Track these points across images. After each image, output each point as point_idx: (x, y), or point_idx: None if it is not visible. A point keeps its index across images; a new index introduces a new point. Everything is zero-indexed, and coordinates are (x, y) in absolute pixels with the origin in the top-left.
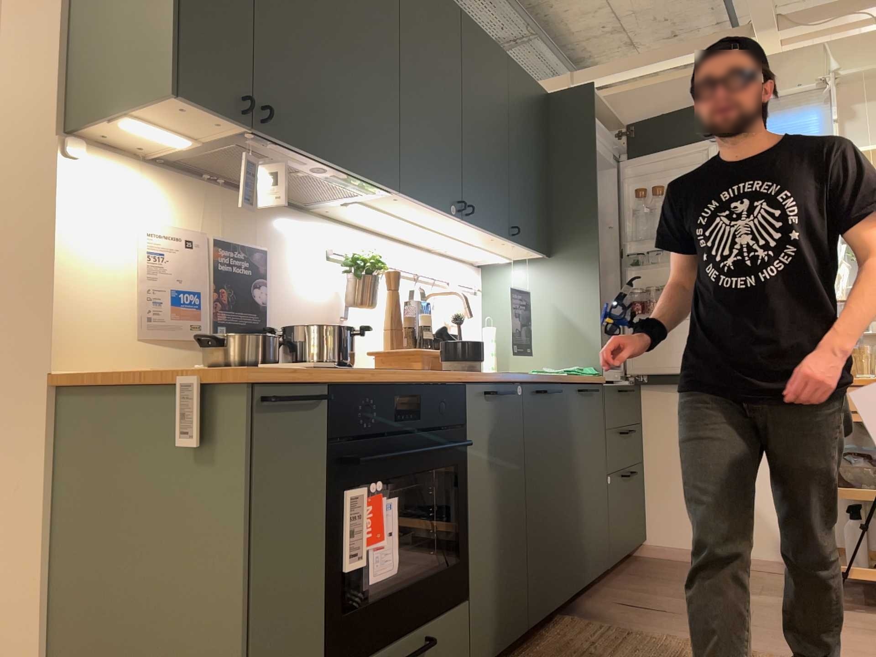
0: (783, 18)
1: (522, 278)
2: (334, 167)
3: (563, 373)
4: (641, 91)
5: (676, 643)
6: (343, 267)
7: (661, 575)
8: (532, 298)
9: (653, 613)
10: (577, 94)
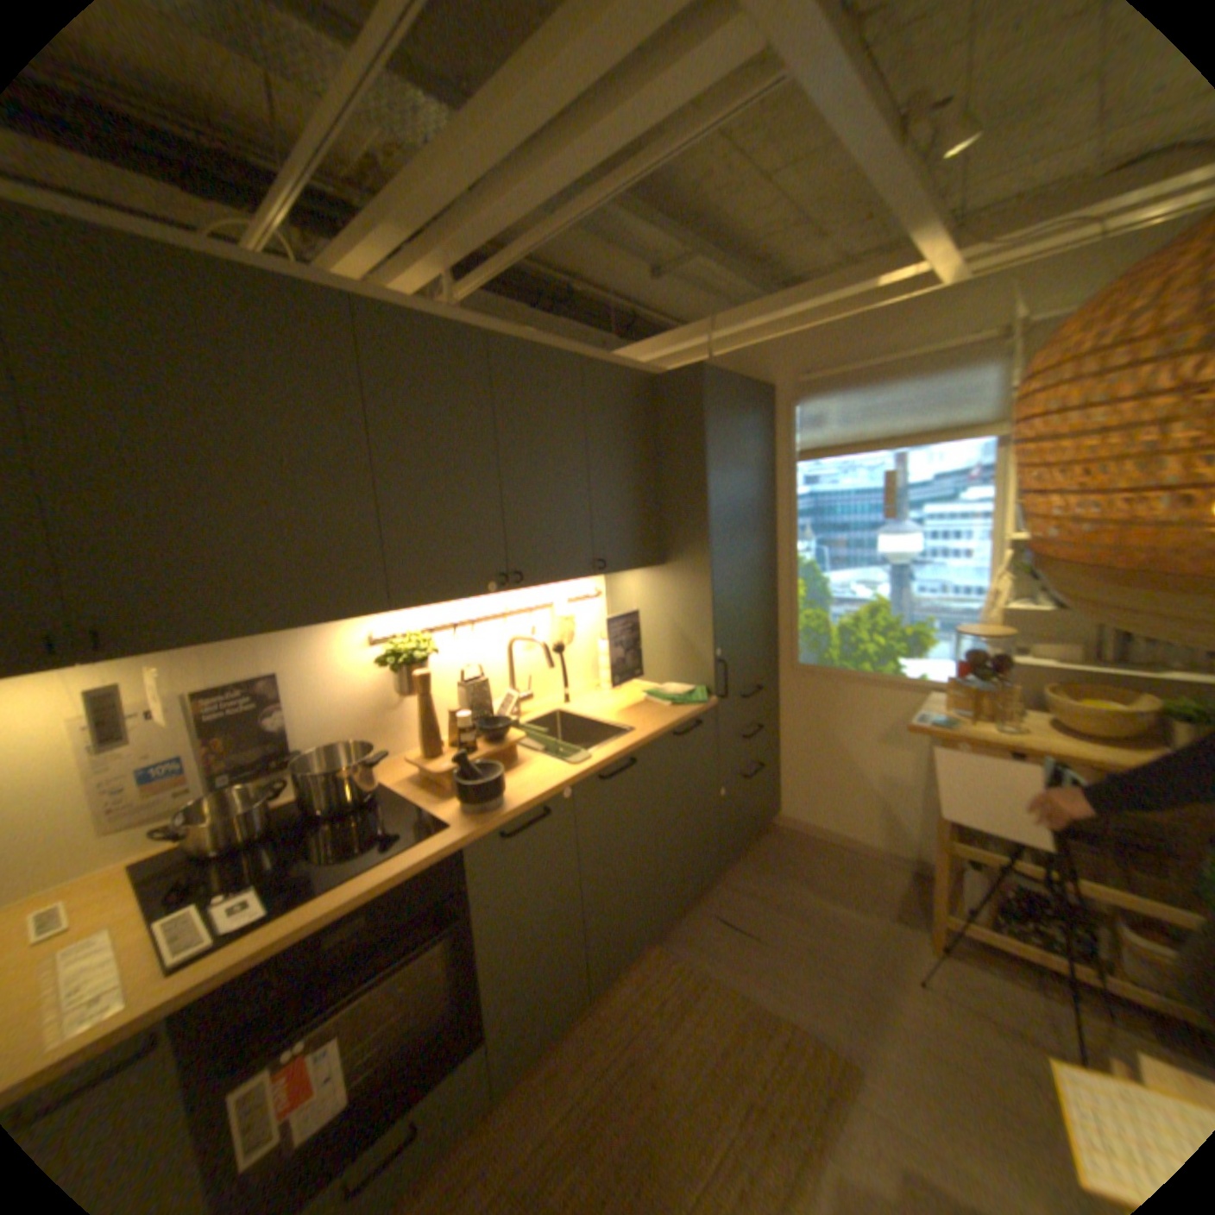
0: (970, 228)
1: (638, 584)
2: (266, 633)
3: (667, 702)
4: (786, 338)
5: (744, 1015)
6: (380, 662)
7: (780, 867)
8: (648, 606)
9: (745, 945)
10: (686, 376)
